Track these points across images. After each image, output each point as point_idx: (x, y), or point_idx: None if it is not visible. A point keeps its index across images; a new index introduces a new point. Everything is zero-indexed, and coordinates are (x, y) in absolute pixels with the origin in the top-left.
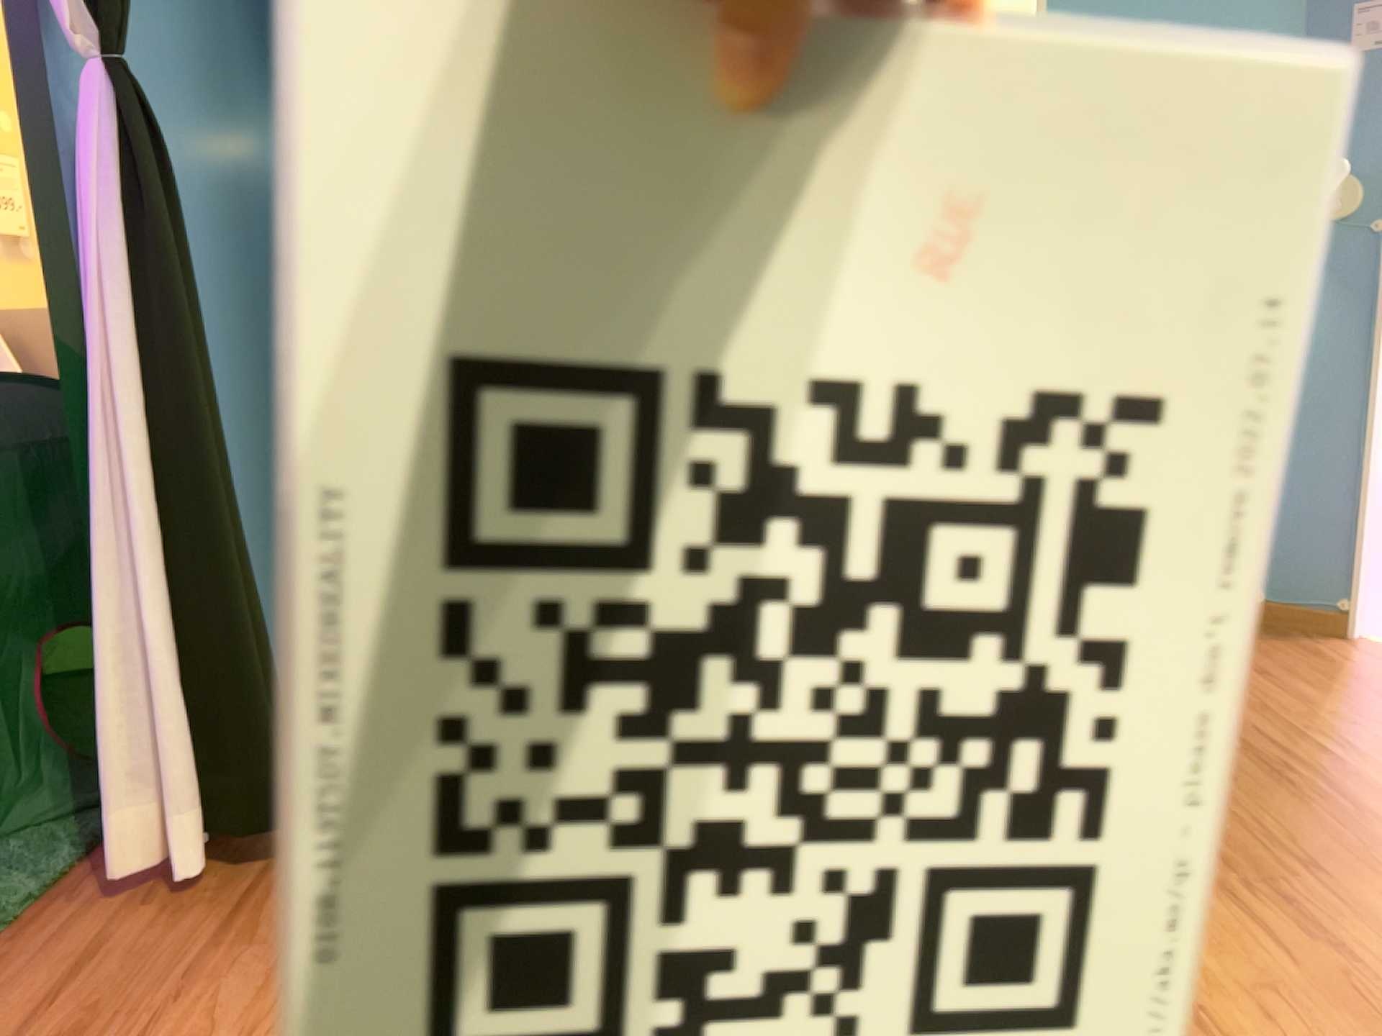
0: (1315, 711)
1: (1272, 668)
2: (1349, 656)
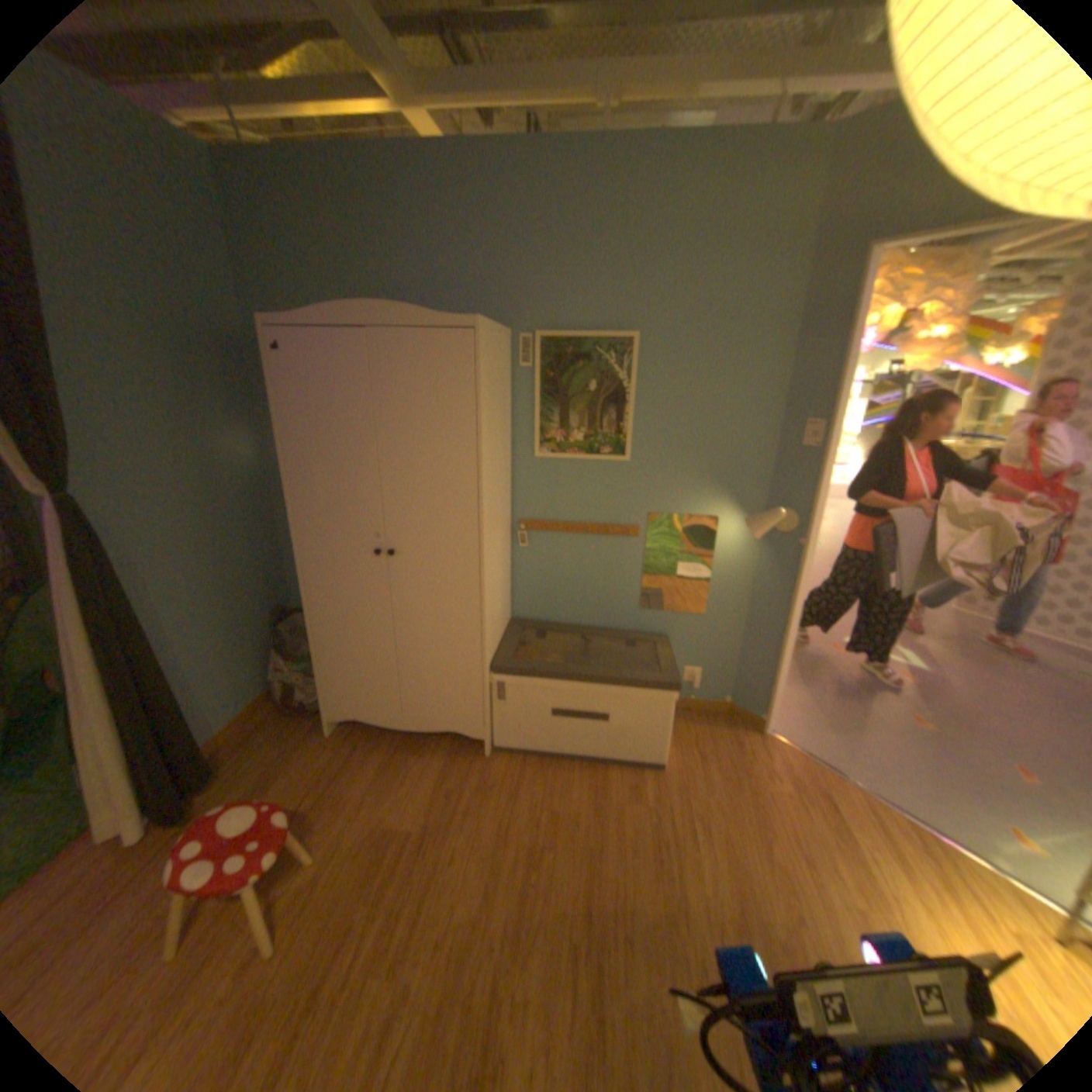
0: (713, 795)
1: (713, 752)
2: (757, 748)
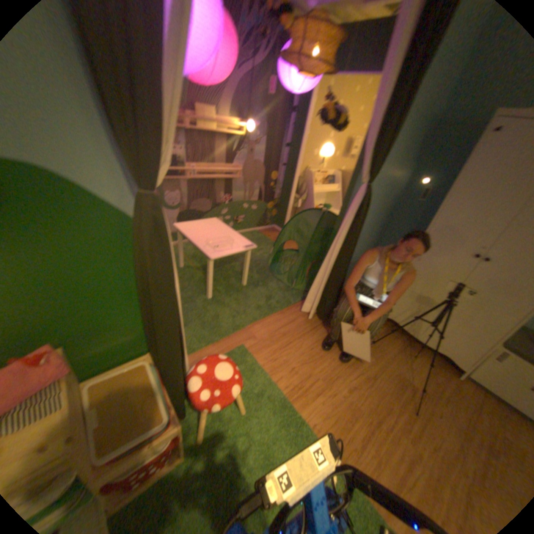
0: None
1: None
2: None
